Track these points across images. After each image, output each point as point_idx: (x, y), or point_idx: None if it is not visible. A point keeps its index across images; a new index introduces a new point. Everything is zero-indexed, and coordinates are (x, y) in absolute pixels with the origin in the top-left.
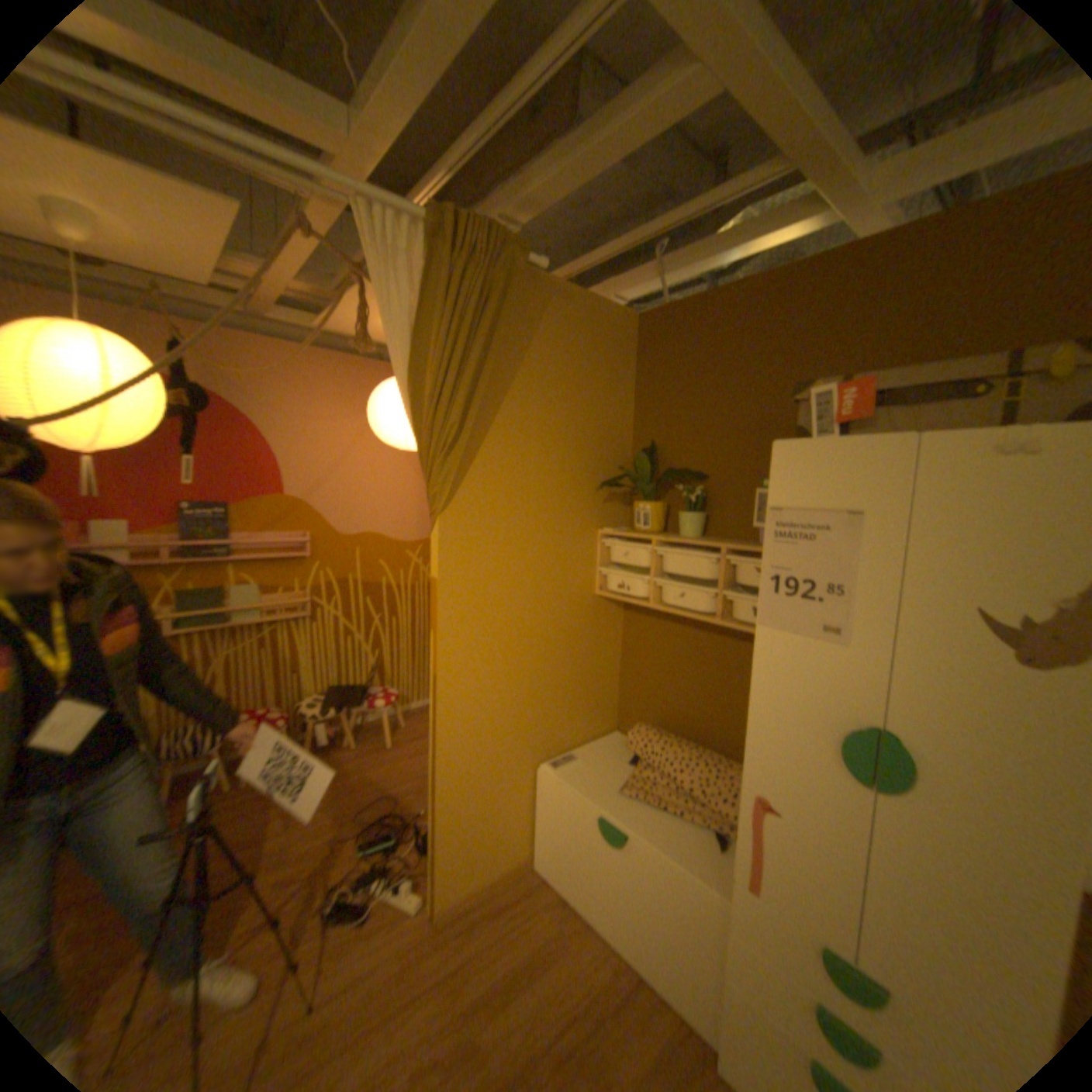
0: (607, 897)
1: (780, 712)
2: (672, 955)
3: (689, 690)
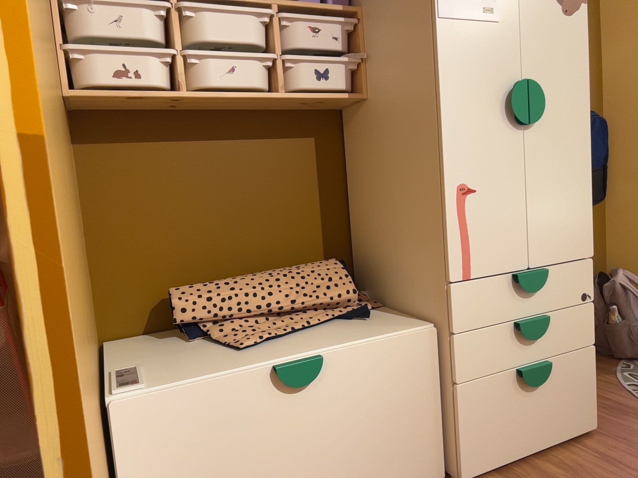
0: (298, 474)
1: (464, 97)
2: (391, 442)
3: (212, 221)
